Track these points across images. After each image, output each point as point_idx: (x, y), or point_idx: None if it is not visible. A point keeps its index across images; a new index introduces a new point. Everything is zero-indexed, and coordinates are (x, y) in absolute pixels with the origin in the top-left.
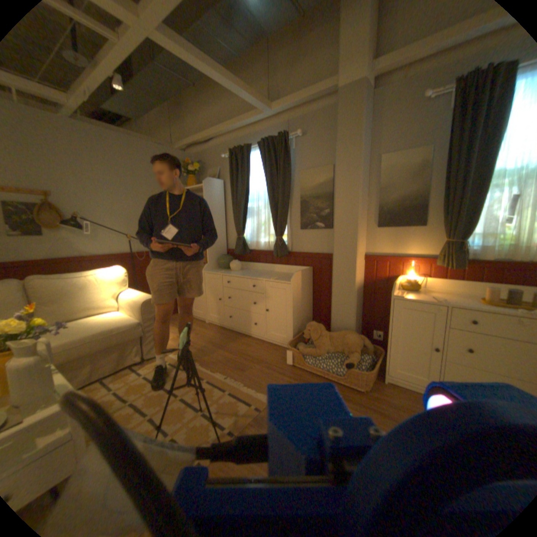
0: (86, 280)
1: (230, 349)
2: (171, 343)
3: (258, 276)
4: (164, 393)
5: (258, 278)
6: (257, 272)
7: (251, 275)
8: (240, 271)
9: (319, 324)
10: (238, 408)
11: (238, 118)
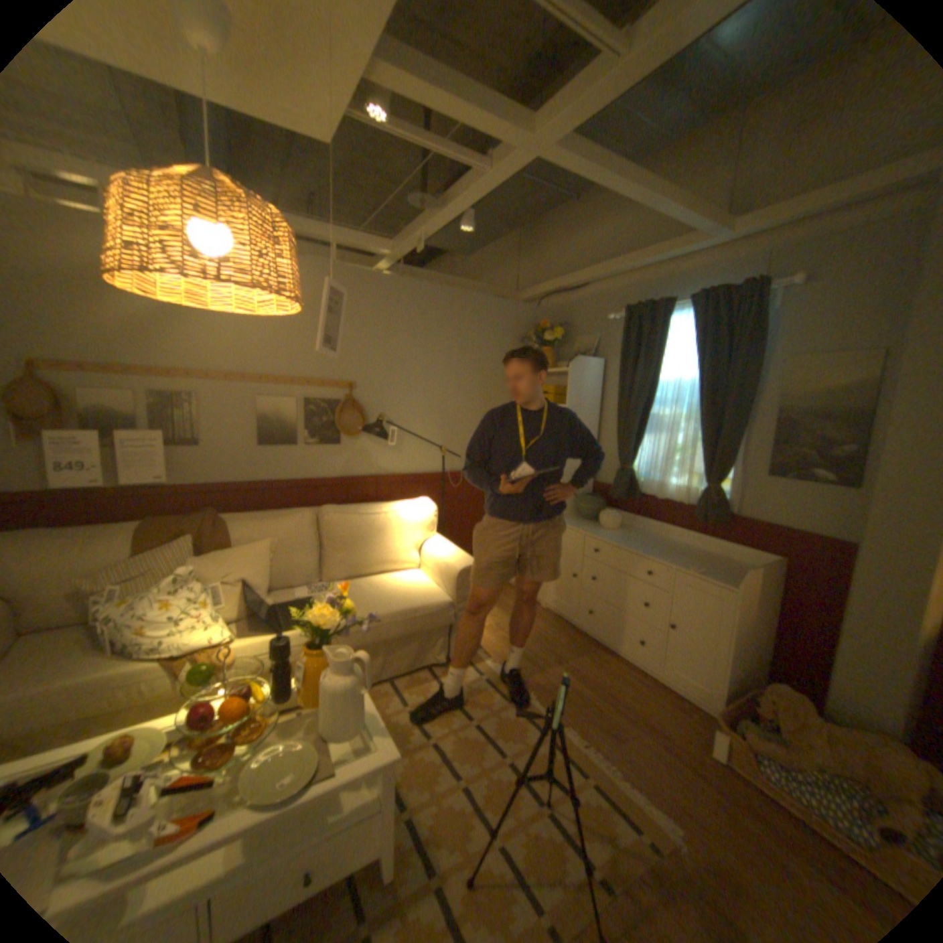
0: (386, 520)
1: (590, 681)
2: (487, 636)
3: (659, 555)
4: (486, 743)
5: (662, 560)
6: (655, 543)
7: (644, 550)
8: (618, 533)
9: (801, 697)
10: (619, 830)
11: (653, 249)
